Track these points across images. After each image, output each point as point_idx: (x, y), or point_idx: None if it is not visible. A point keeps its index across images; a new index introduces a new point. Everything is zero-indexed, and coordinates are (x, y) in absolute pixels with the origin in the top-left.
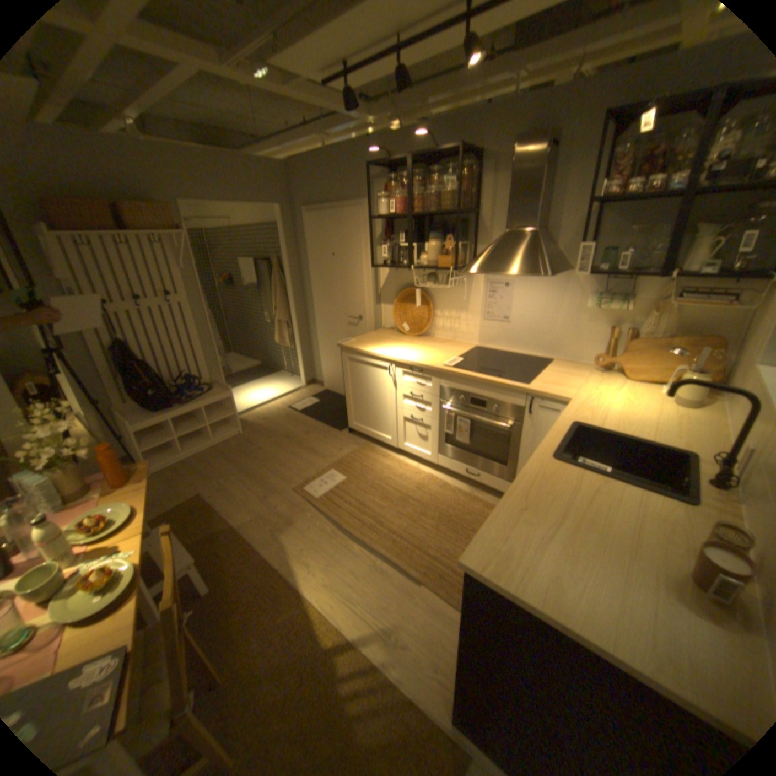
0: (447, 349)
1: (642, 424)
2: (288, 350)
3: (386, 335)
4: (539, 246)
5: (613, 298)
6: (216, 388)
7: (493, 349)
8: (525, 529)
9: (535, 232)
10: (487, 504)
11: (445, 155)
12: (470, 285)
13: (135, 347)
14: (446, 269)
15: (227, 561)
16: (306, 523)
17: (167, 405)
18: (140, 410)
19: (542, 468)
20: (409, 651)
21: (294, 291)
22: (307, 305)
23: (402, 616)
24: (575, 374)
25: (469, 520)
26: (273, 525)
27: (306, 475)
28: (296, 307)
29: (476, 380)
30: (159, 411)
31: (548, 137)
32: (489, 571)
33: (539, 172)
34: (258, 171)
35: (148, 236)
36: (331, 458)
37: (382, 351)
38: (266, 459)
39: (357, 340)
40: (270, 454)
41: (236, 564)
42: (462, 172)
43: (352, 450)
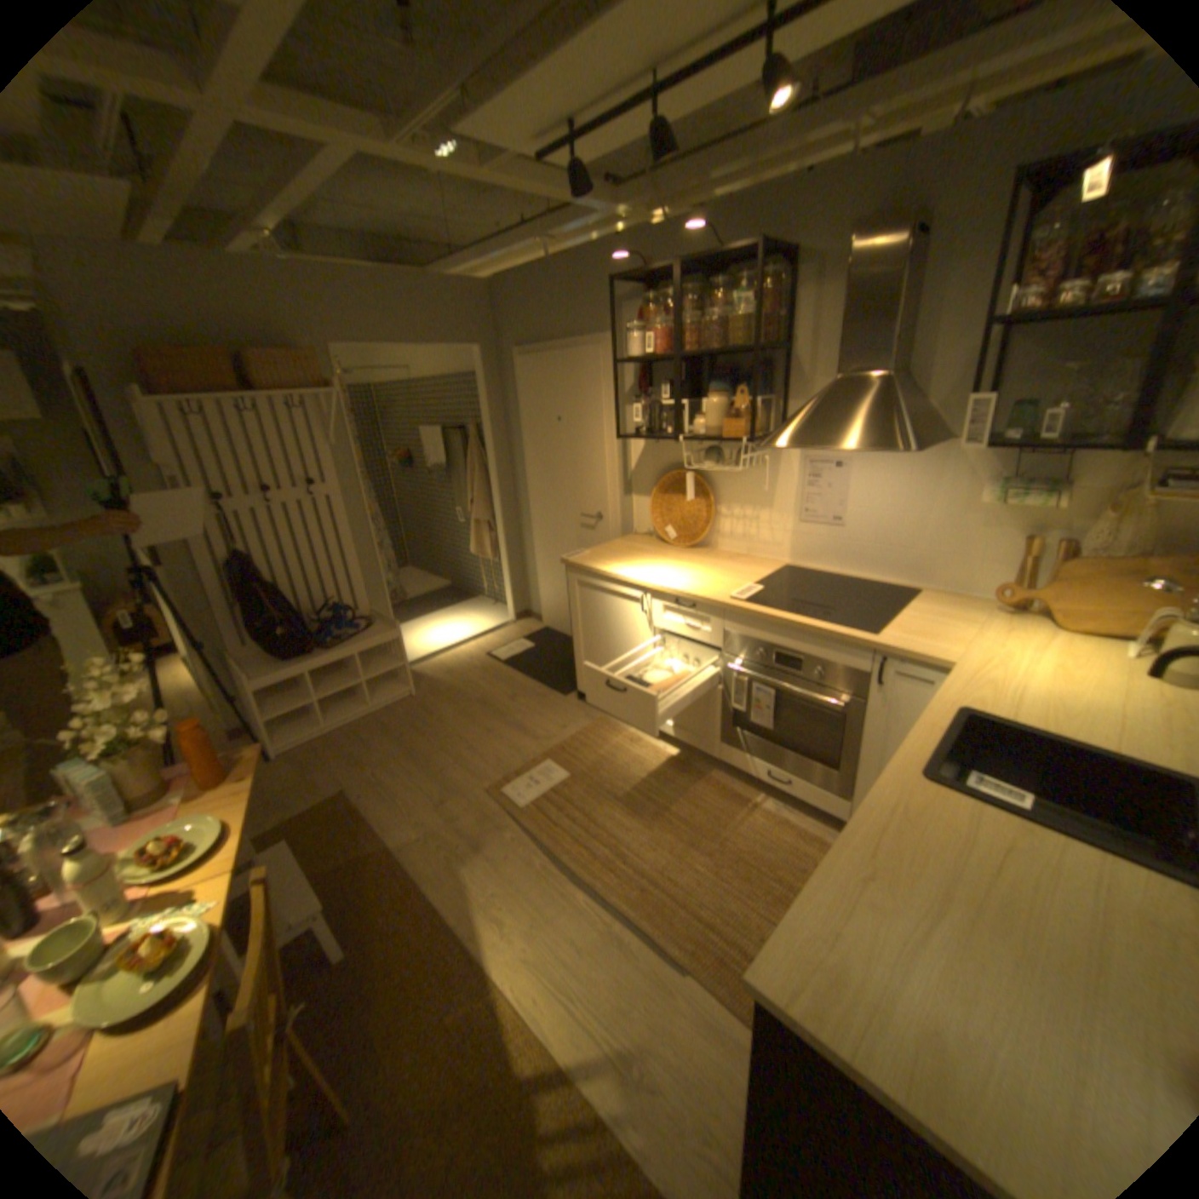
0: (737, 570)
1: (1092, 717)
2: (490, 565)
3: (638, 545)
4: (895, 402)
5: (1031, 488)
6: (376, 625)
7: (815, 570)
8: (872, 920)
9: (888, 378)
10: (805, 834)
11: (735, 260)
12: (776, 466)
13: (261, 562)
14: (736, 440)
15: (376, 908)
16: (502, 850)
17: (303, 650)
18: (264, 658)
19: (903, 795)
20: (663, 1098)
21: (499, 475)
22: (518, 496)
23: (652, 1031)
24: (960, 616)
25: (772, 862)
26: (450, 850)
27: (507, 767)
28: (502, 500)
29: (785, 624)
30: (292, 659)
31: (910, 220)
32: (801, 1006)
33: (894, 279)
34: (450, 298)
35: (285, 398)
36: (548, 742)
37: (631, 572)
38: (447, 739)
39: (591, 554)
40: (454, 731)
41: (388, 914)
42: (763, 285)
43: (582, 729)
